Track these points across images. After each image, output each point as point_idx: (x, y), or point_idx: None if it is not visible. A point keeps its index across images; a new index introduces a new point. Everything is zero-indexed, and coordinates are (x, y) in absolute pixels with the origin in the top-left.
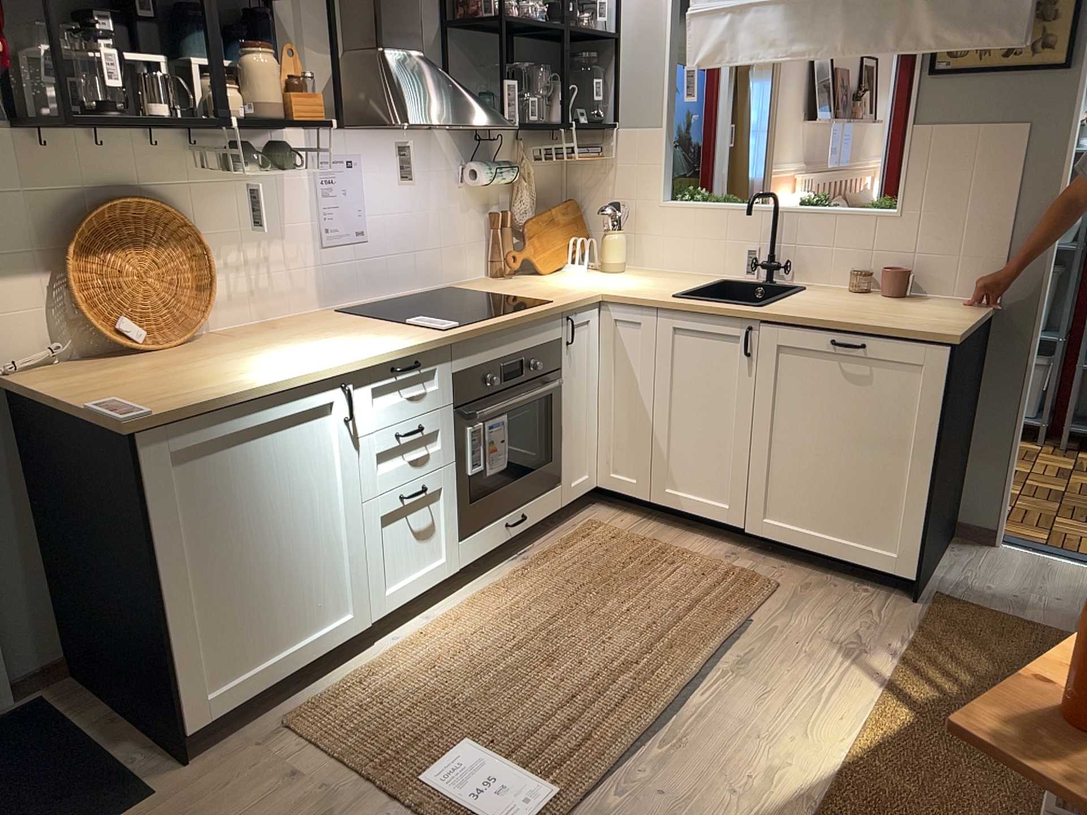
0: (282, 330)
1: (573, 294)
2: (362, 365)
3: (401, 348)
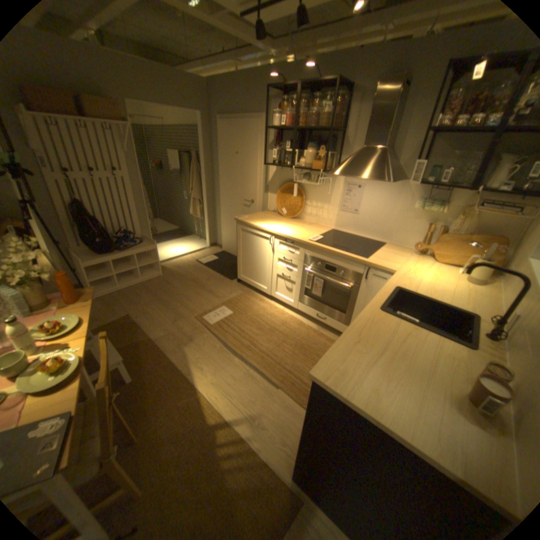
0: (308, 225)
1: (386, 264)
2: (276, 233)
3: (287, 236)
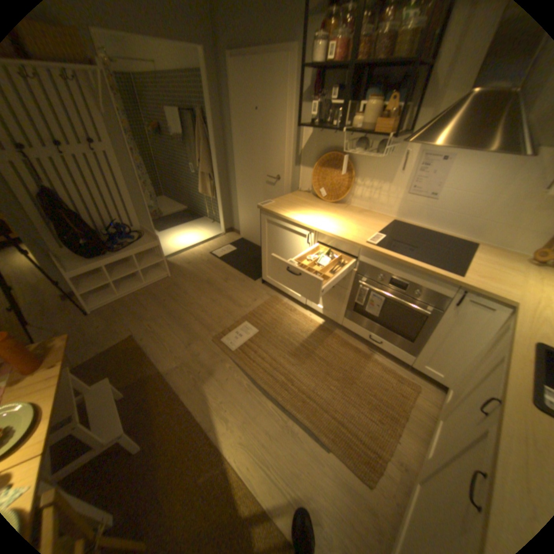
0: (358, 213)
1: (498, 288)
2: (317, 230)
3: (334, 234)
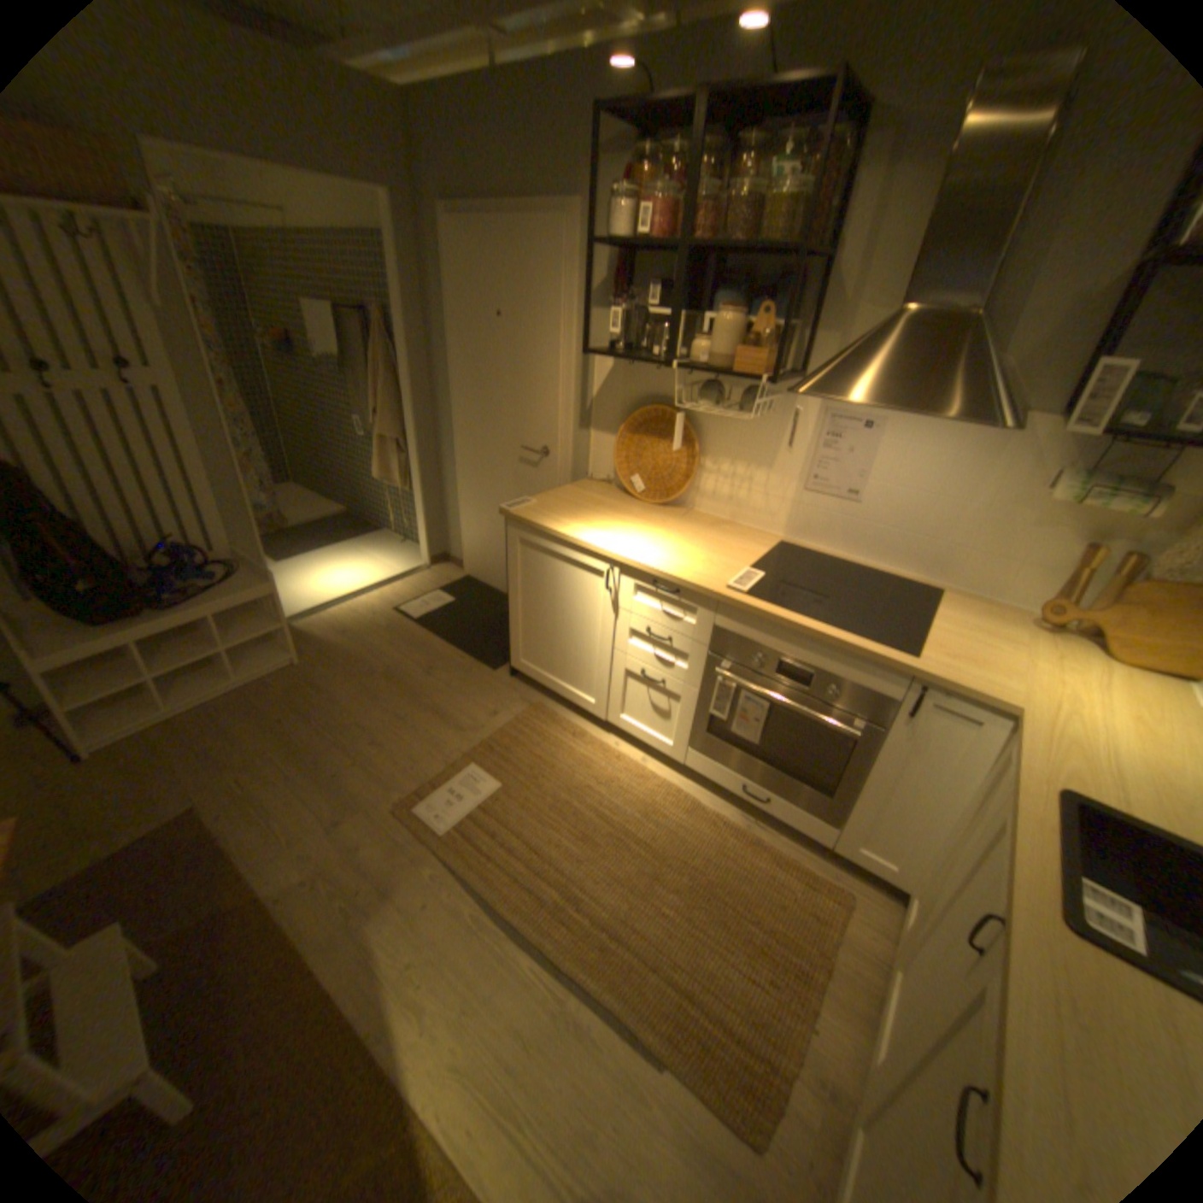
0: (709, 528)
1: (982, 678)
2: (626, 561)
3: (661, 571)
